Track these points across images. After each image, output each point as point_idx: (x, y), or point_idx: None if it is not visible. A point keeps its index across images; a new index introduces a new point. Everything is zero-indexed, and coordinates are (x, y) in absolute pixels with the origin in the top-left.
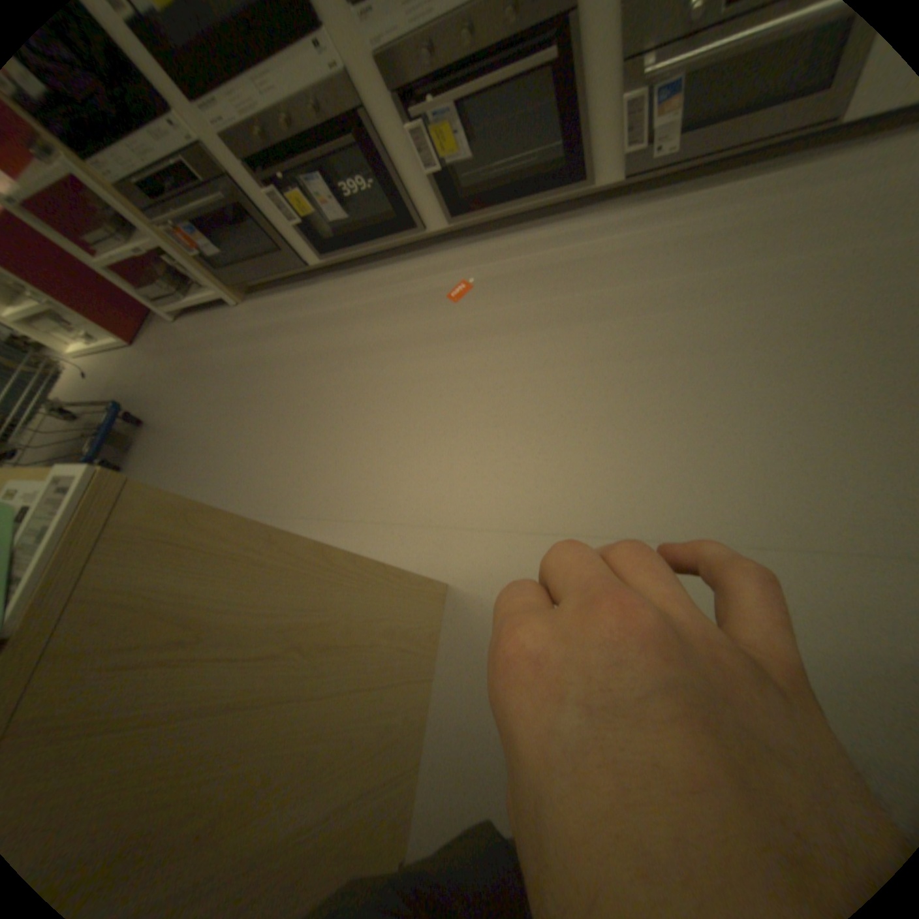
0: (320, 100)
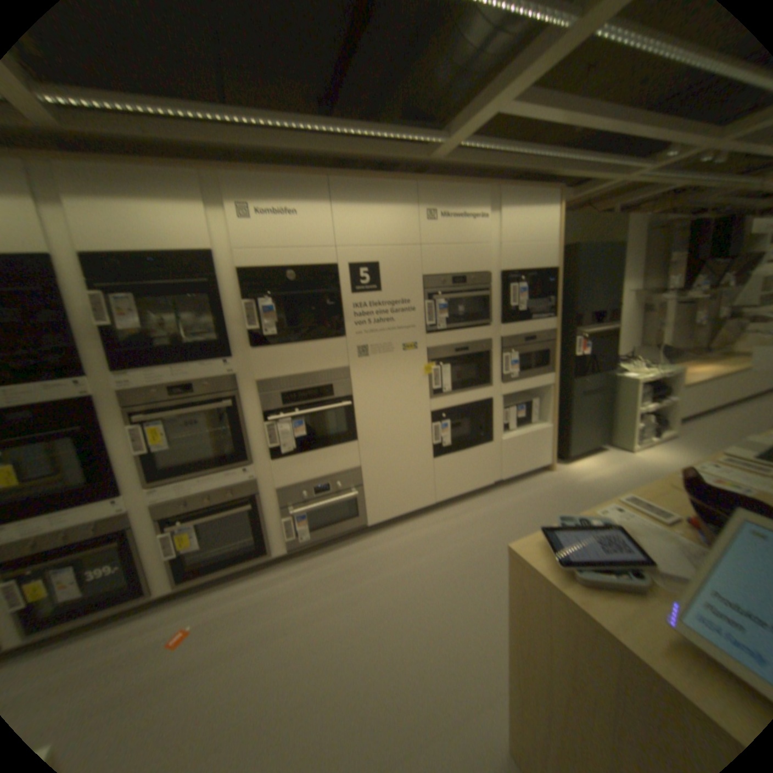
0: (97, 526)
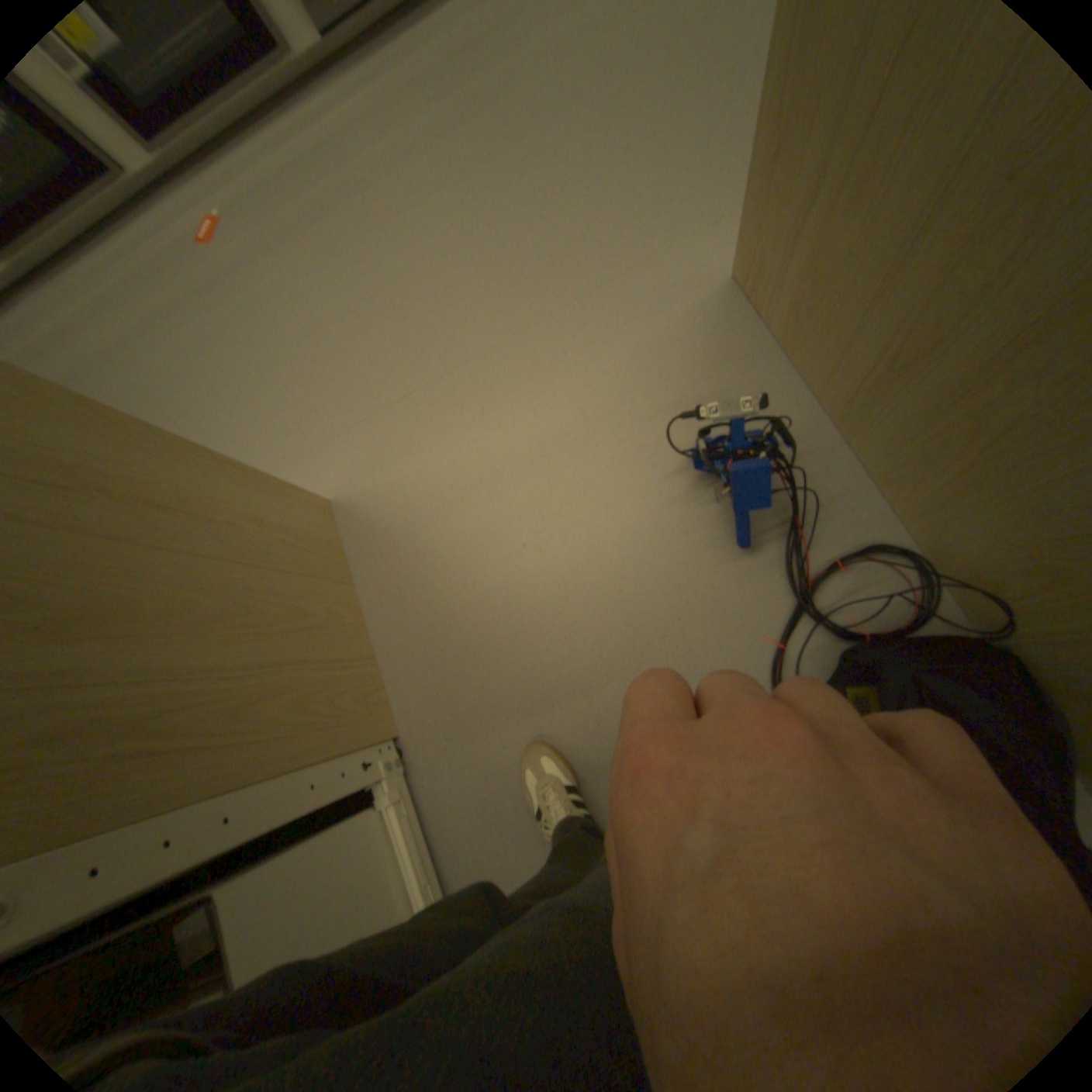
0: None
